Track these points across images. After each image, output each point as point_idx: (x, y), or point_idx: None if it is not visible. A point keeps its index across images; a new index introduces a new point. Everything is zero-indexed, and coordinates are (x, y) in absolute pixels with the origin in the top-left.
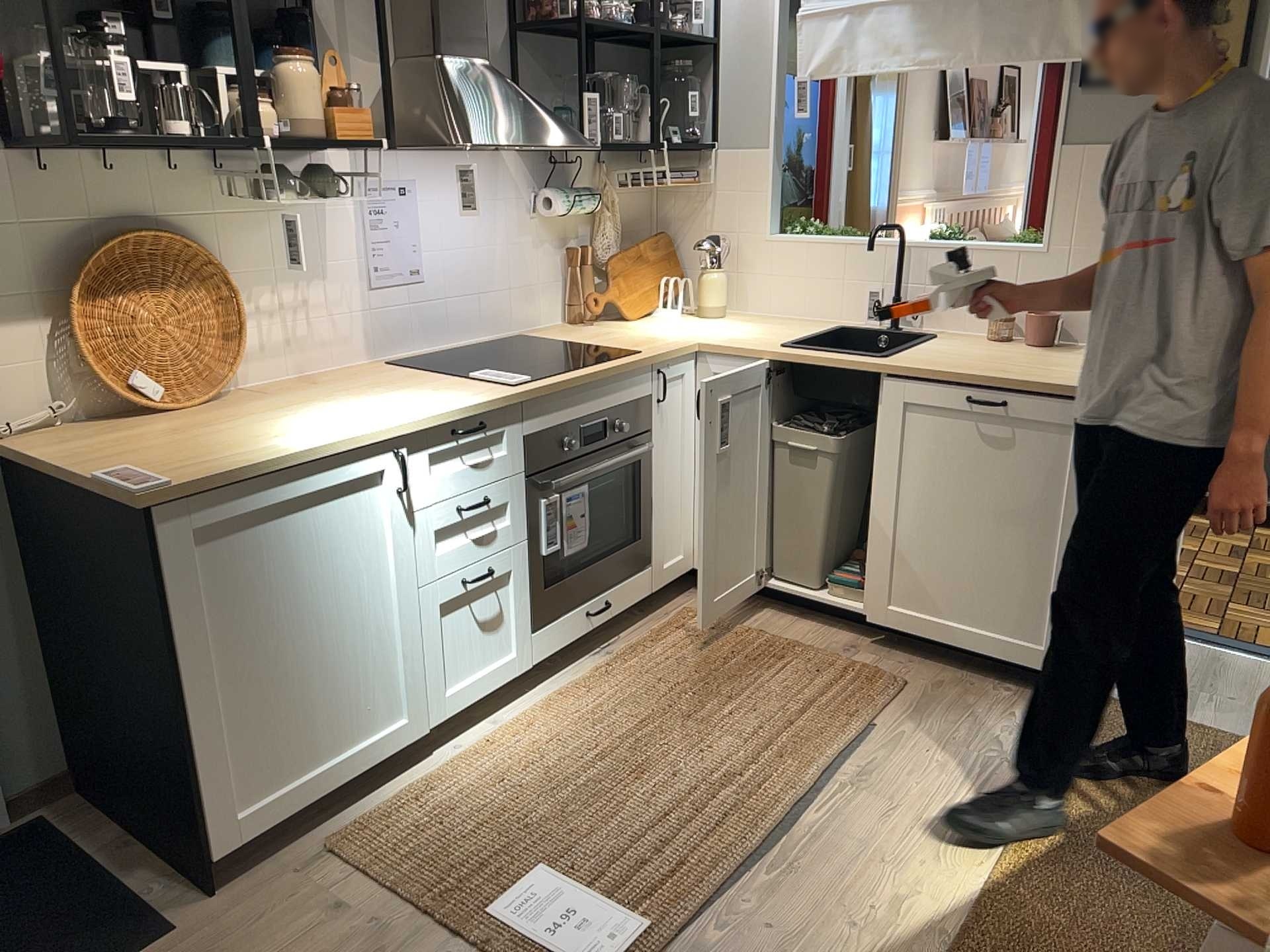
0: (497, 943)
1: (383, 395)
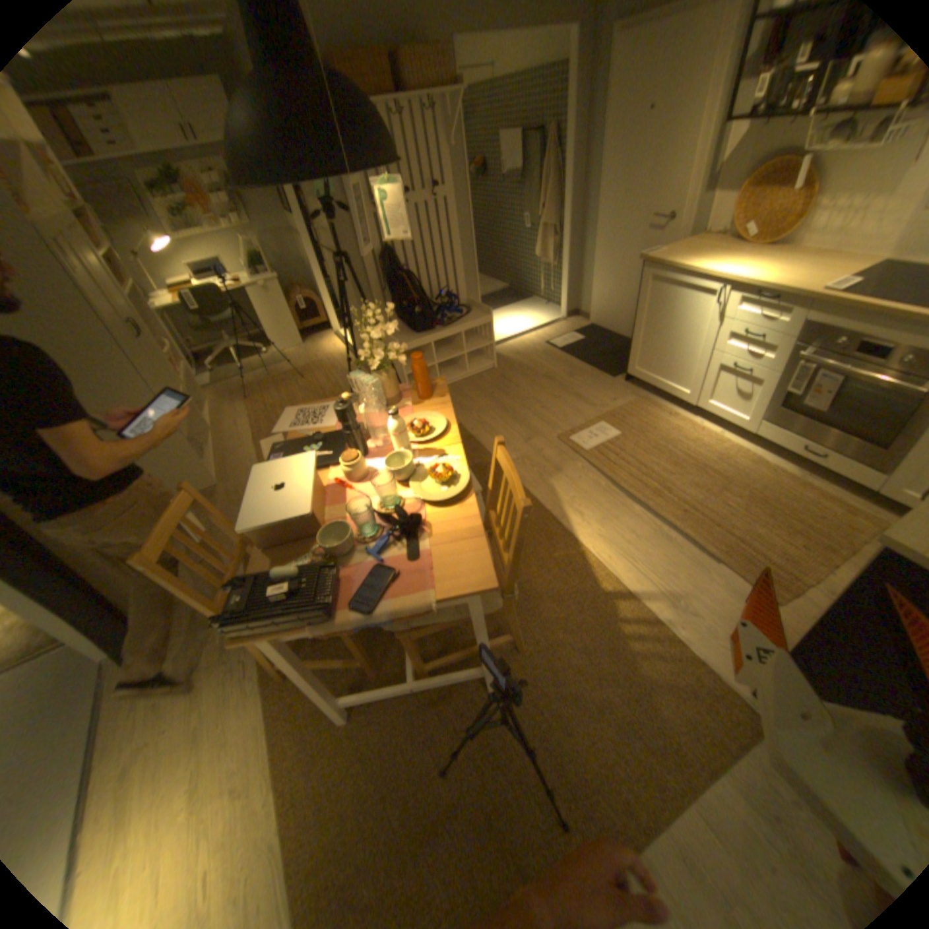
0: (589, 423)
1: (791, 267)
